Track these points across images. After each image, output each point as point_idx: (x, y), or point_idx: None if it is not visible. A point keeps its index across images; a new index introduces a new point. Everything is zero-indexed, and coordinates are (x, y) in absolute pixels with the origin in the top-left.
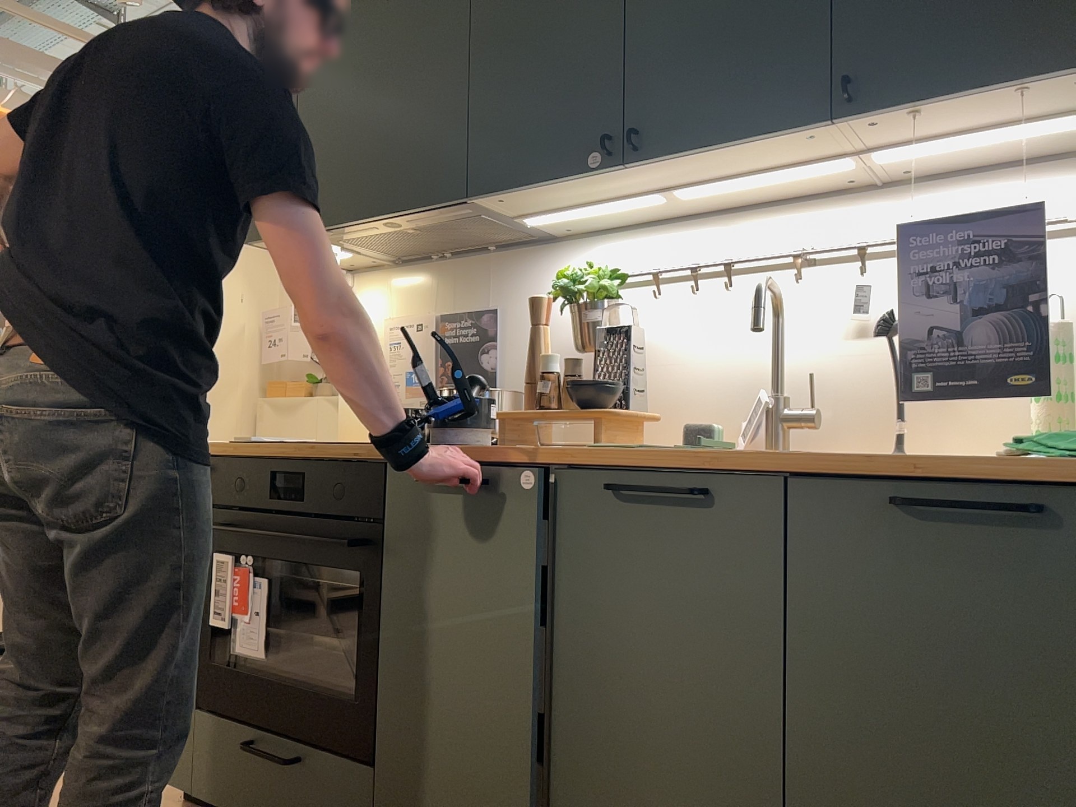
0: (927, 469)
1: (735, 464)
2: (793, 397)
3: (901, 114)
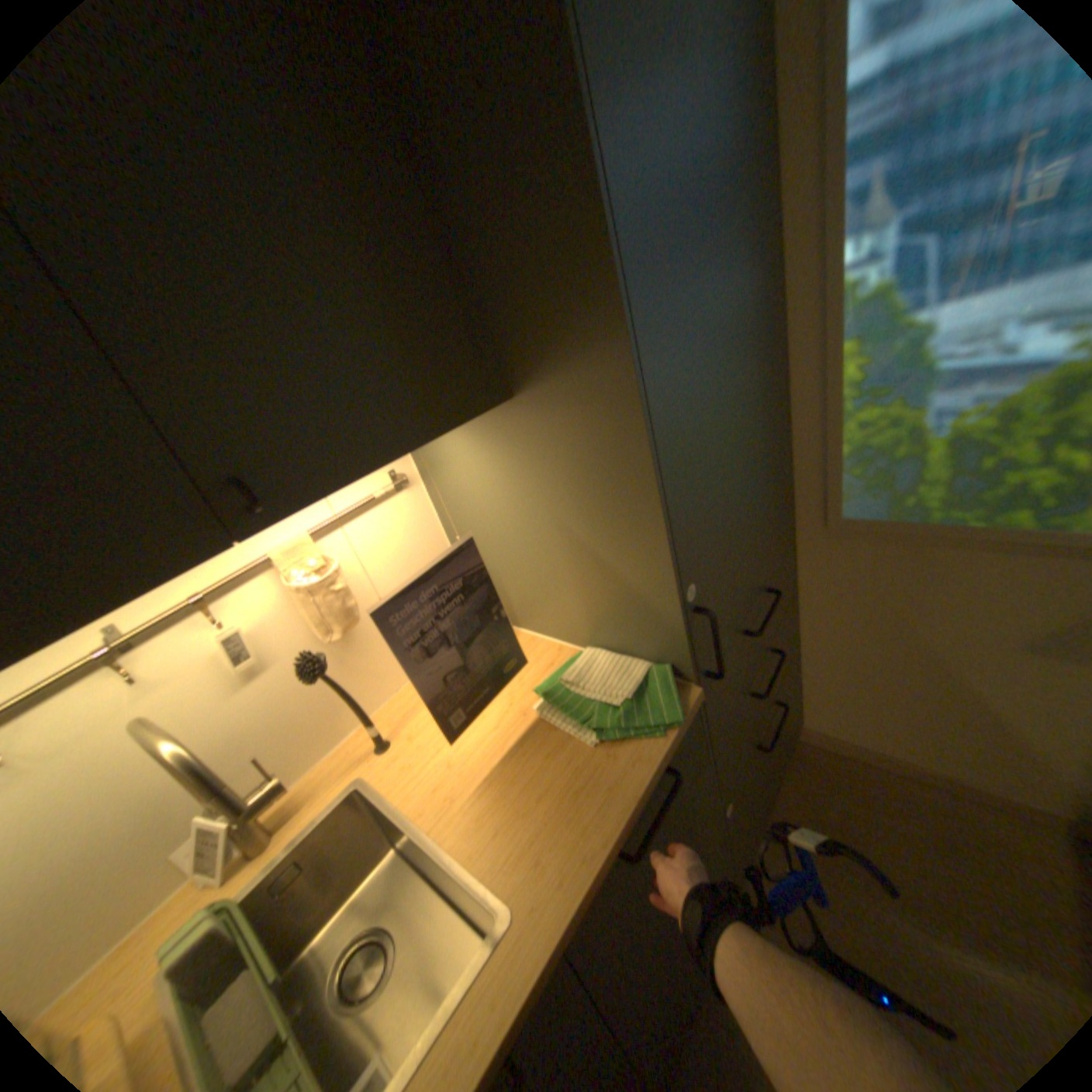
0: (632, 822)
1: (526, 1008)
2: (230, 787)
3: (319, 493)
